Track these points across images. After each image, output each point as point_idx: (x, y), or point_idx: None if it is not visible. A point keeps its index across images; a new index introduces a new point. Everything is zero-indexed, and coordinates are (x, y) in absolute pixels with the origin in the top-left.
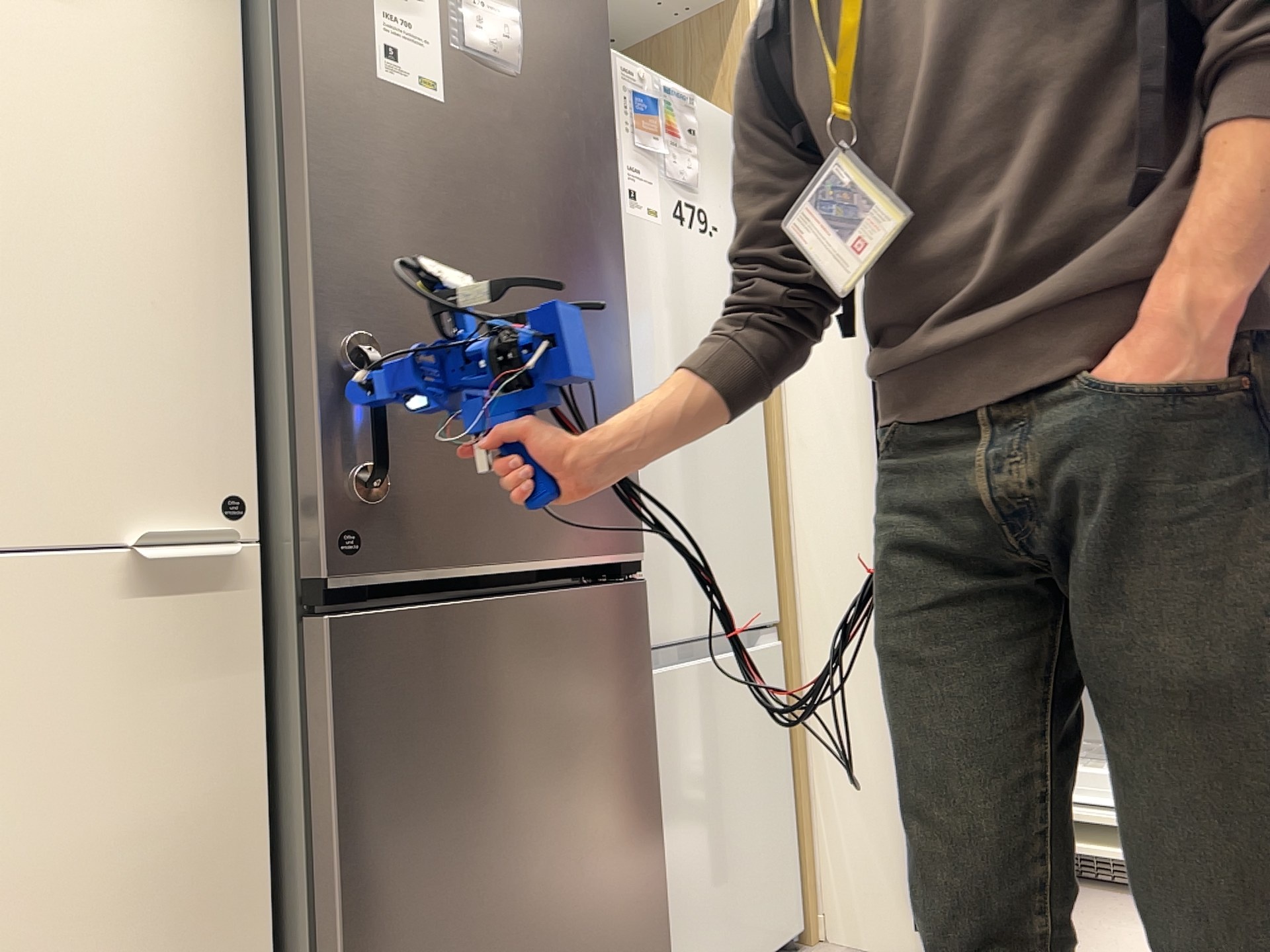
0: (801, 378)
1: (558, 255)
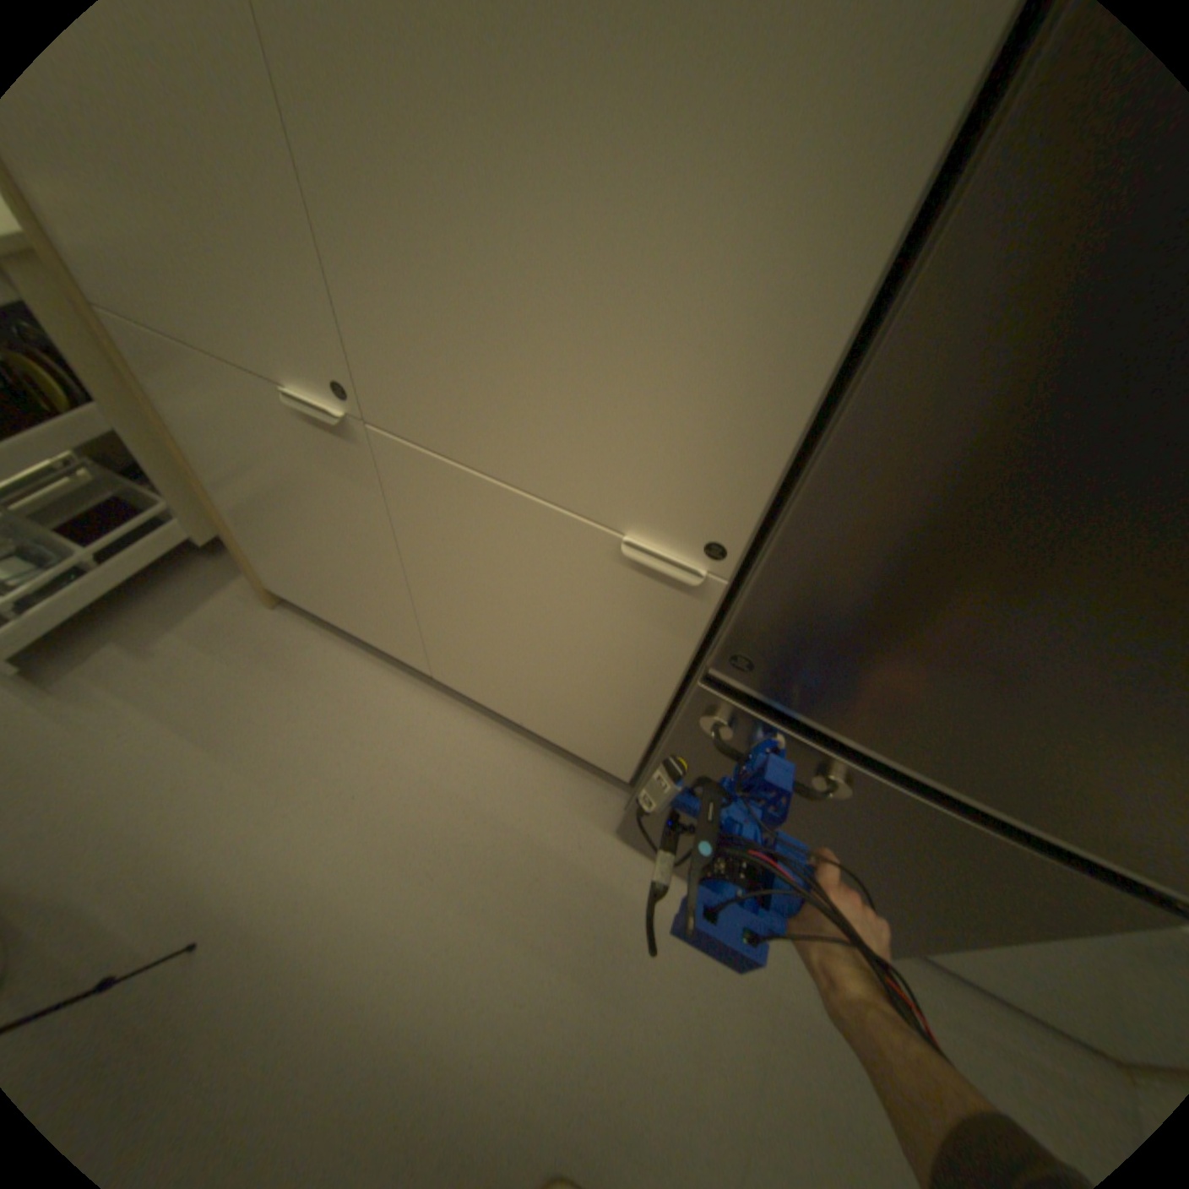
0: None
1: None
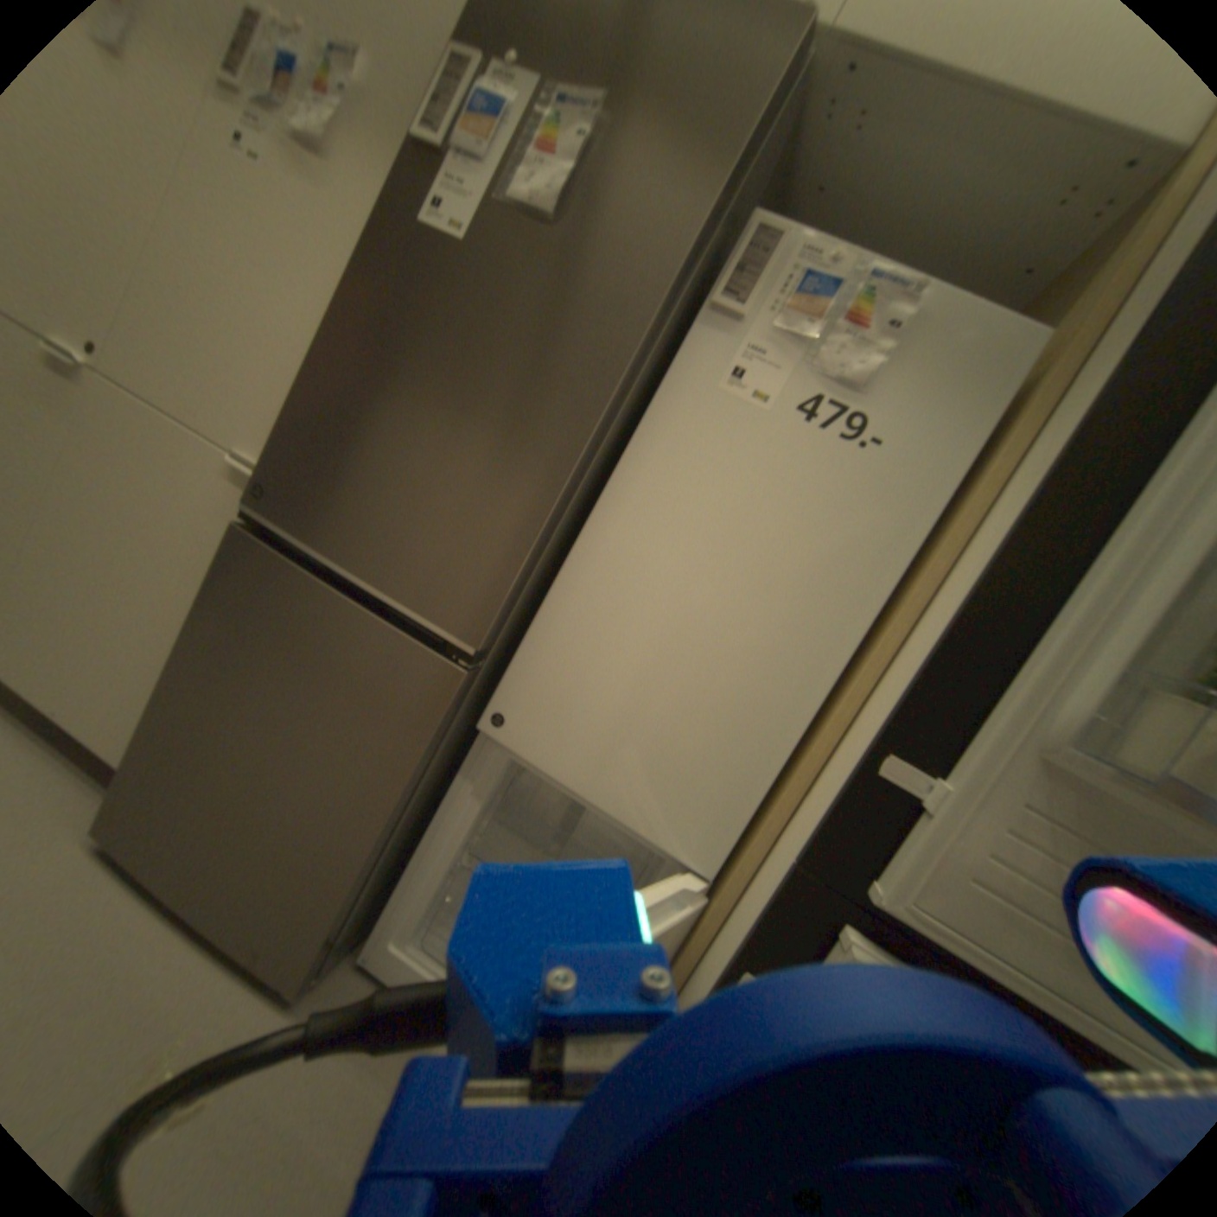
0: (909, 662)
1: (518, 378)
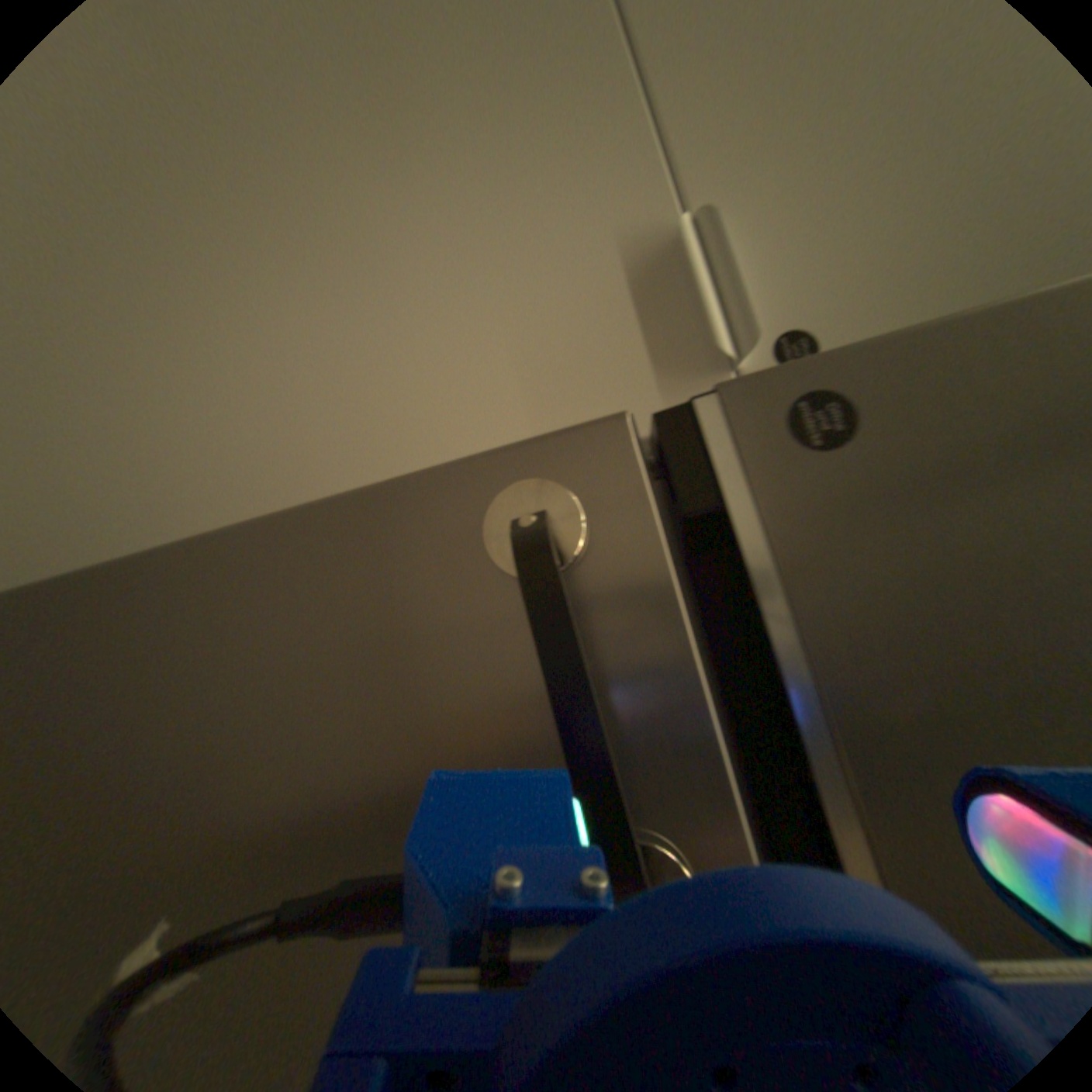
0: None
1: None
